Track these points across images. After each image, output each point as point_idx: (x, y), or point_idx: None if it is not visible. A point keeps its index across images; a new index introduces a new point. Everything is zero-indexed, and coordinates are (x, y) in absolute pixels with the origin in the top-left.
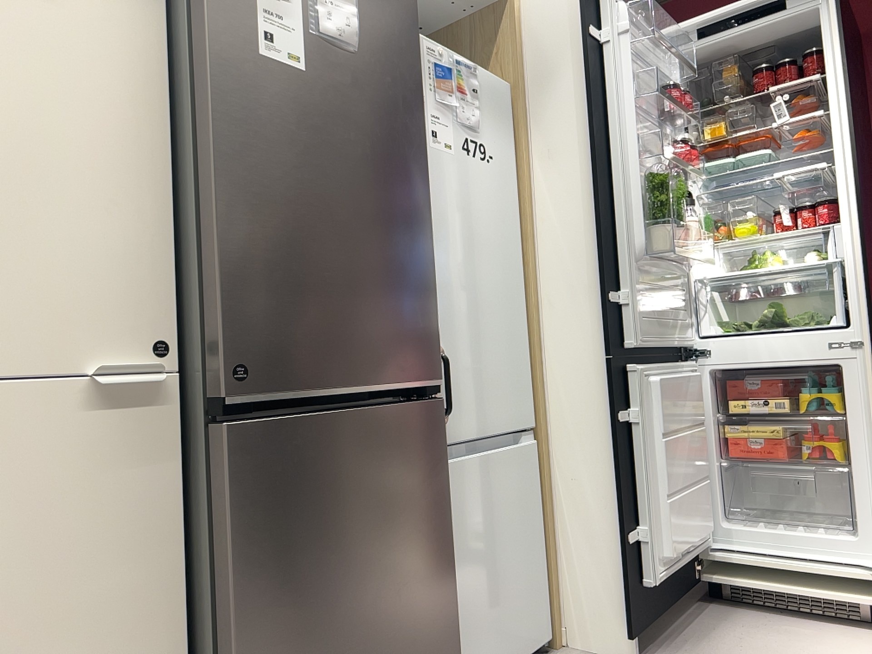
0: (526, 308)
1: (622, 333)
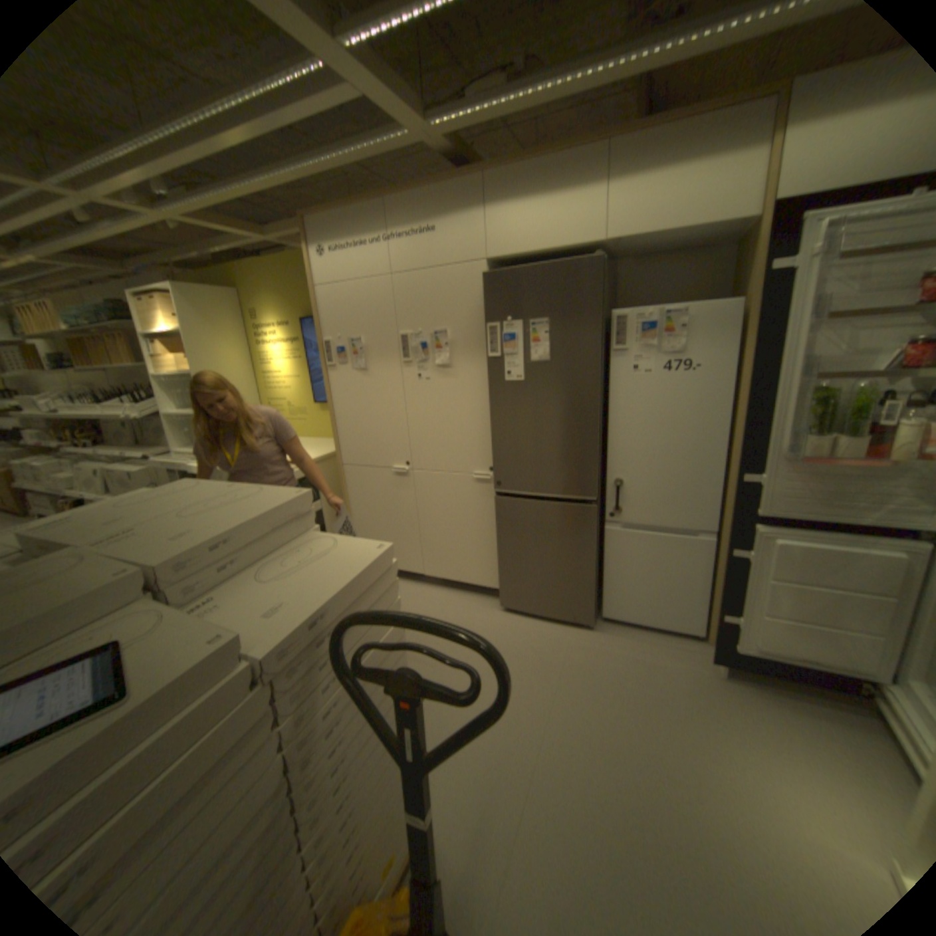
0: (730, 461)
1: (756, 503)
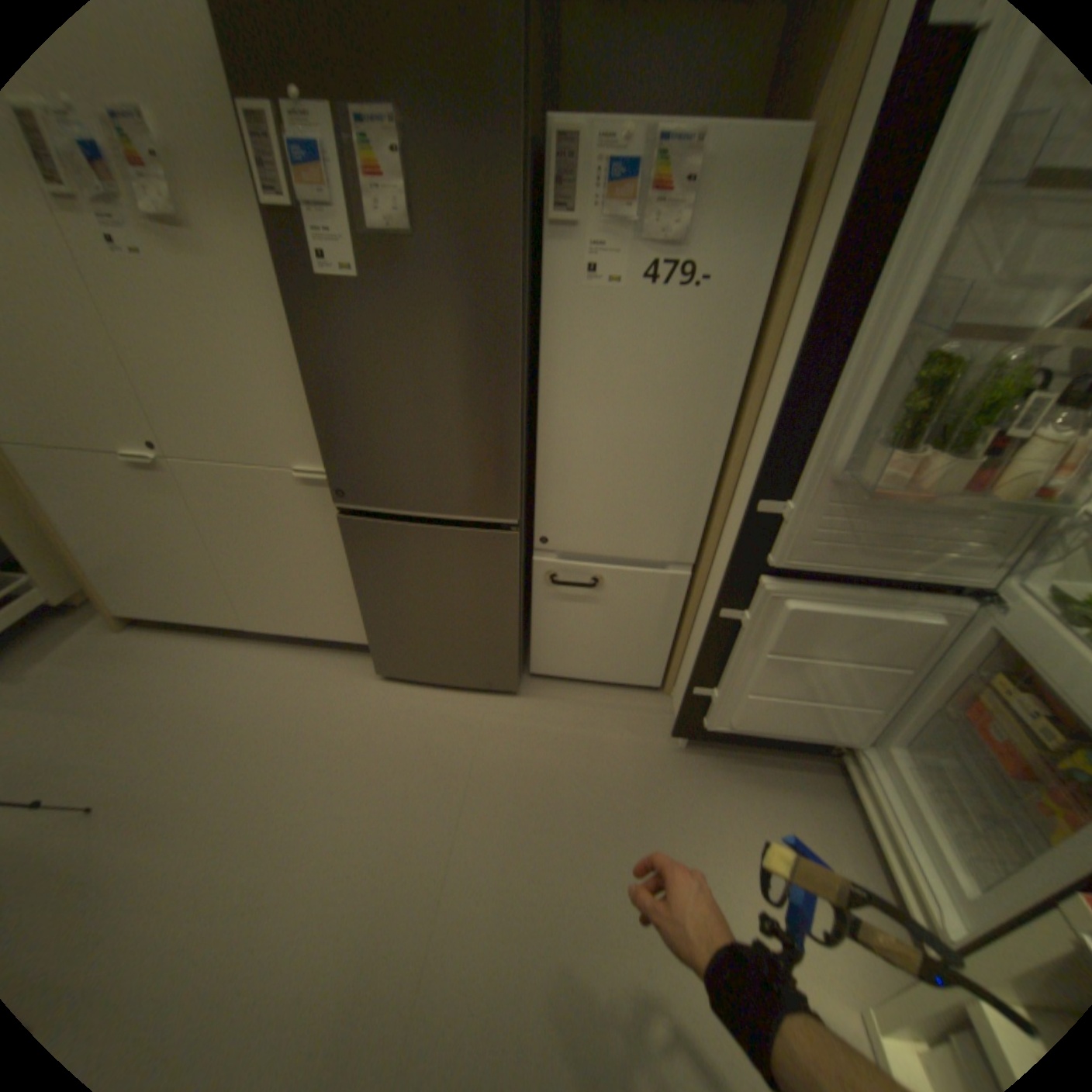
0: (729, 458)
1: (768, 544)
